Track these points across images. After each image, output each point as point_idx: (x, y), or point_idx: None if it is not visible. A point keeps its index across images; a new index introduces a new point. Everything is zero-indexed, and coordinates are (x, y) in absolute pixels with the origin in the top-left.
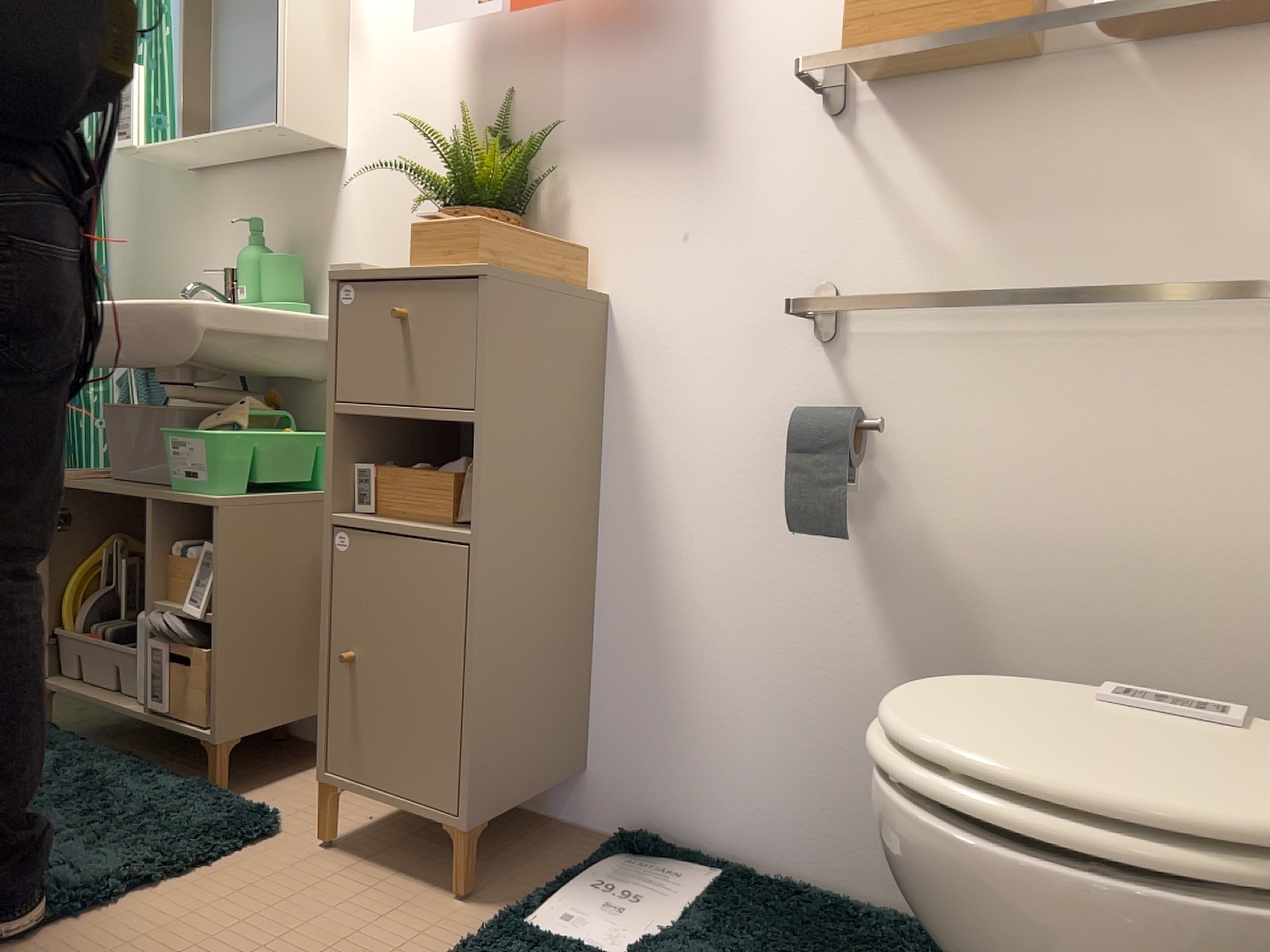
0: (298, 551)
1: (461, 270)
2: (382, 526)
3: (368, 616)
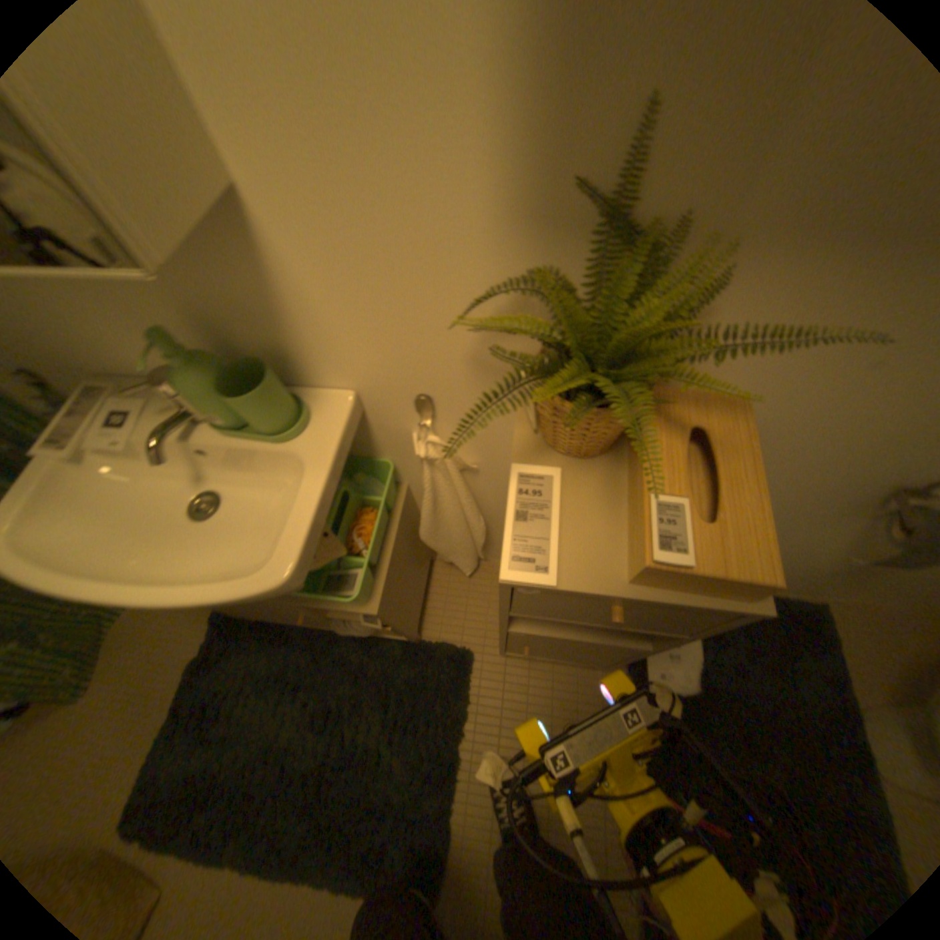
0: (404, 560)
1: (724, 608)
2: (556, 639)
3: (537, 646)
